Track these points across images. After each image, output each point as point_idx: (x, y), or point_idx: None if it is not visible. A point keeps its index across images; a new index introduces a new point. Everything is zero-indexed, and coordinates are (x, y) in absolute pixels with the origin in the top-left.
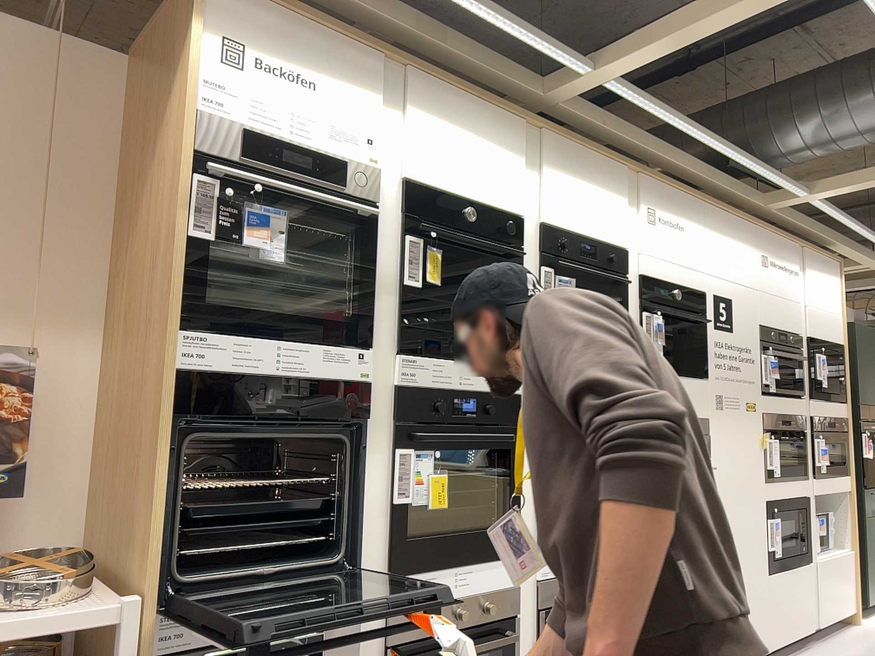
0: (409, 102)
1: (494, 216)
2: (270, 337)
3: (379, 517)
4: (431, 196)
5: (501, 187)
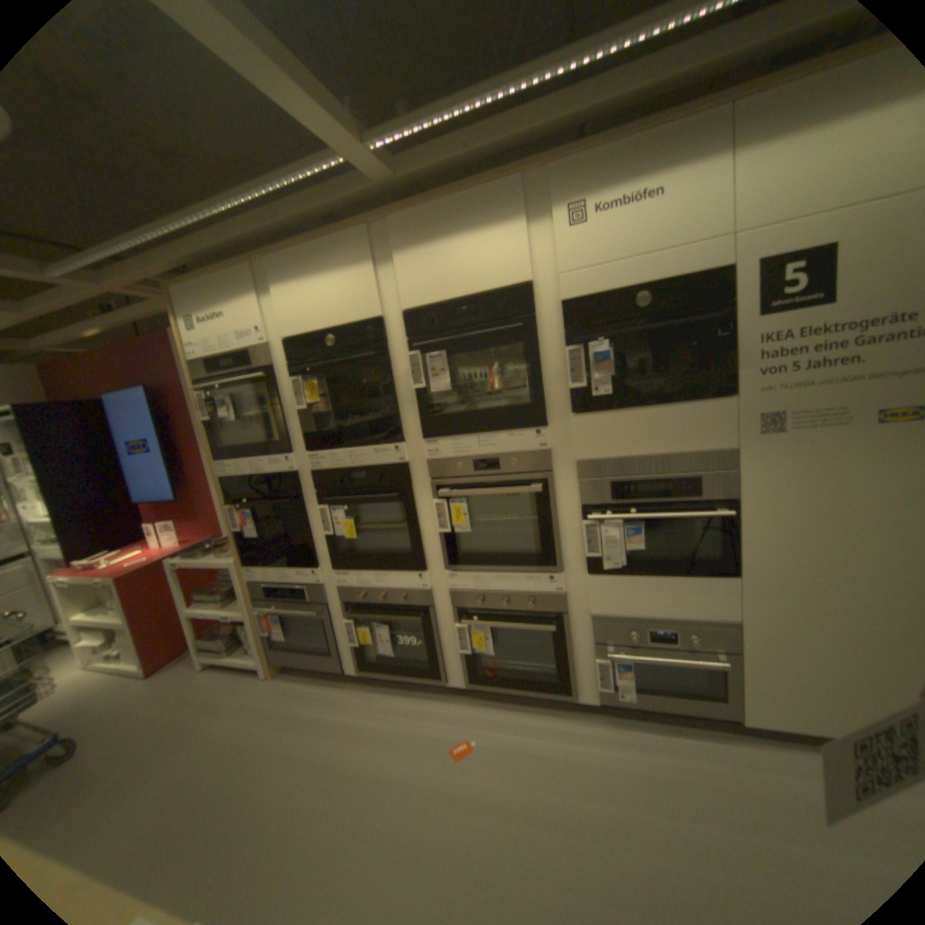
0: (267, 277)
1: (356, 325)
2: (240, 459)
3: (321, 545)
4: (304, 337)
5: (353, 297)
